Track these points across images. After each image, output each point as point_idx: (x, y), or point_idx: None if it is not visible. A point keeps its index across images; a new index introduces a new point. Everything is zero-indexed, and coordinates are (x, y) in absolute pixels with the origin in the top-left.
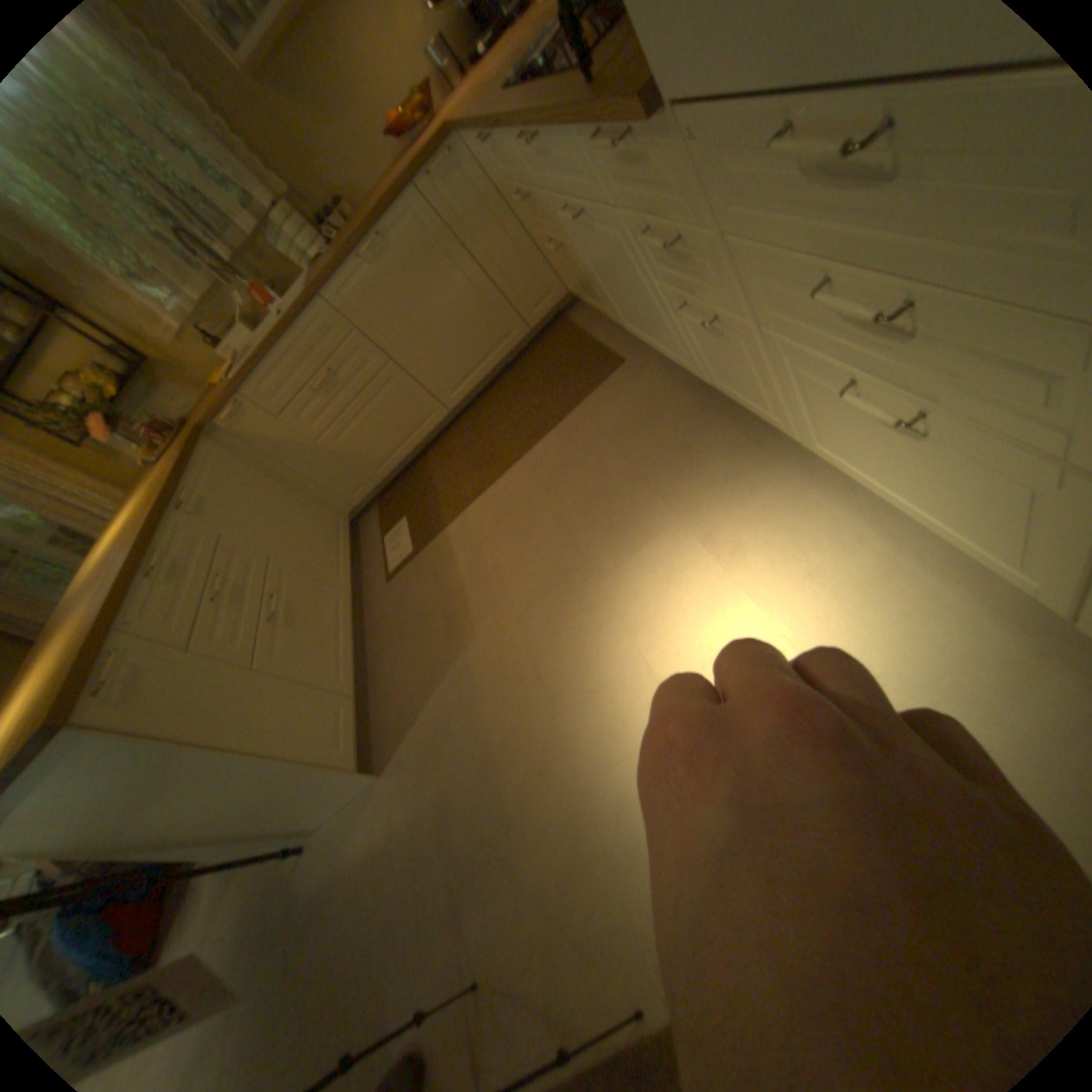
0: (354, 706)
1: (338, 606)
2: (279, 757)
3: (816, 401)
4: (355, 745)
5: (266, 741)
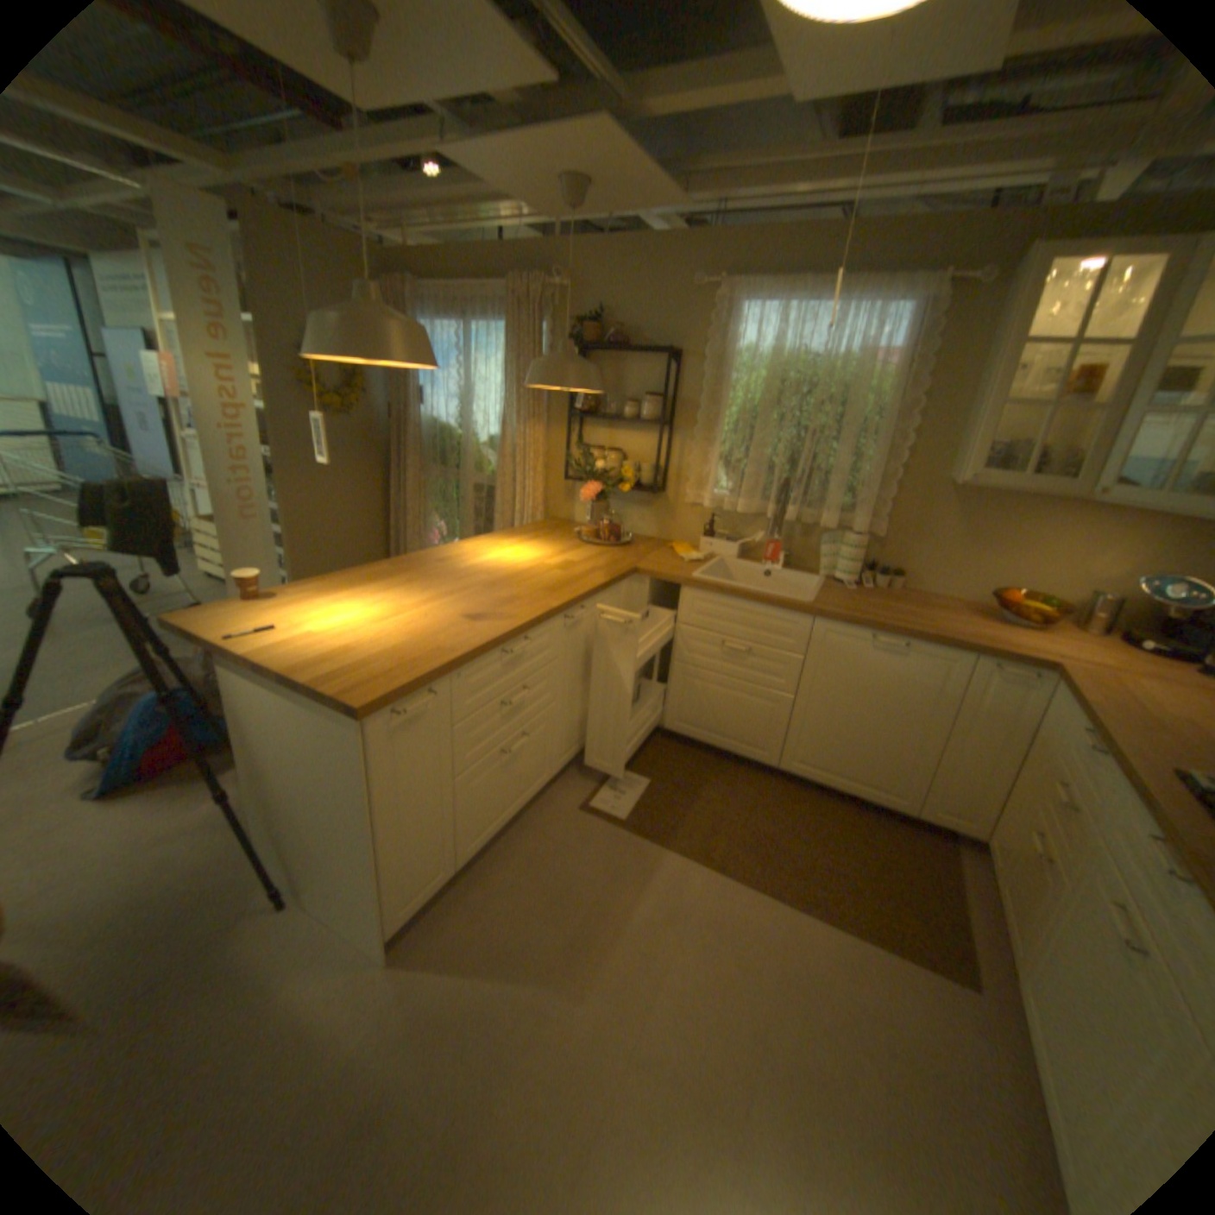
0: (446, 882)
1: (534, 782)
2: (377, 874)
3: None
4: (409, 919)
5: (389, 852)
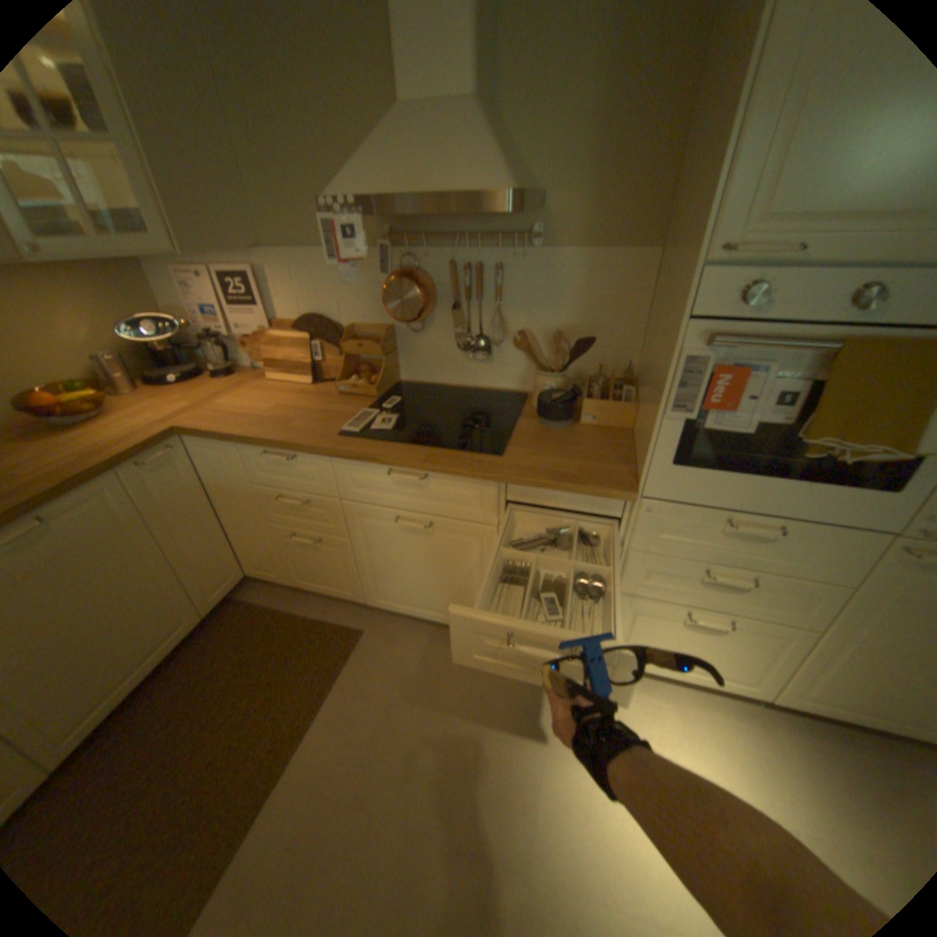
0: None
1: None
2: None
3: (638, 631)
4: None
5: None
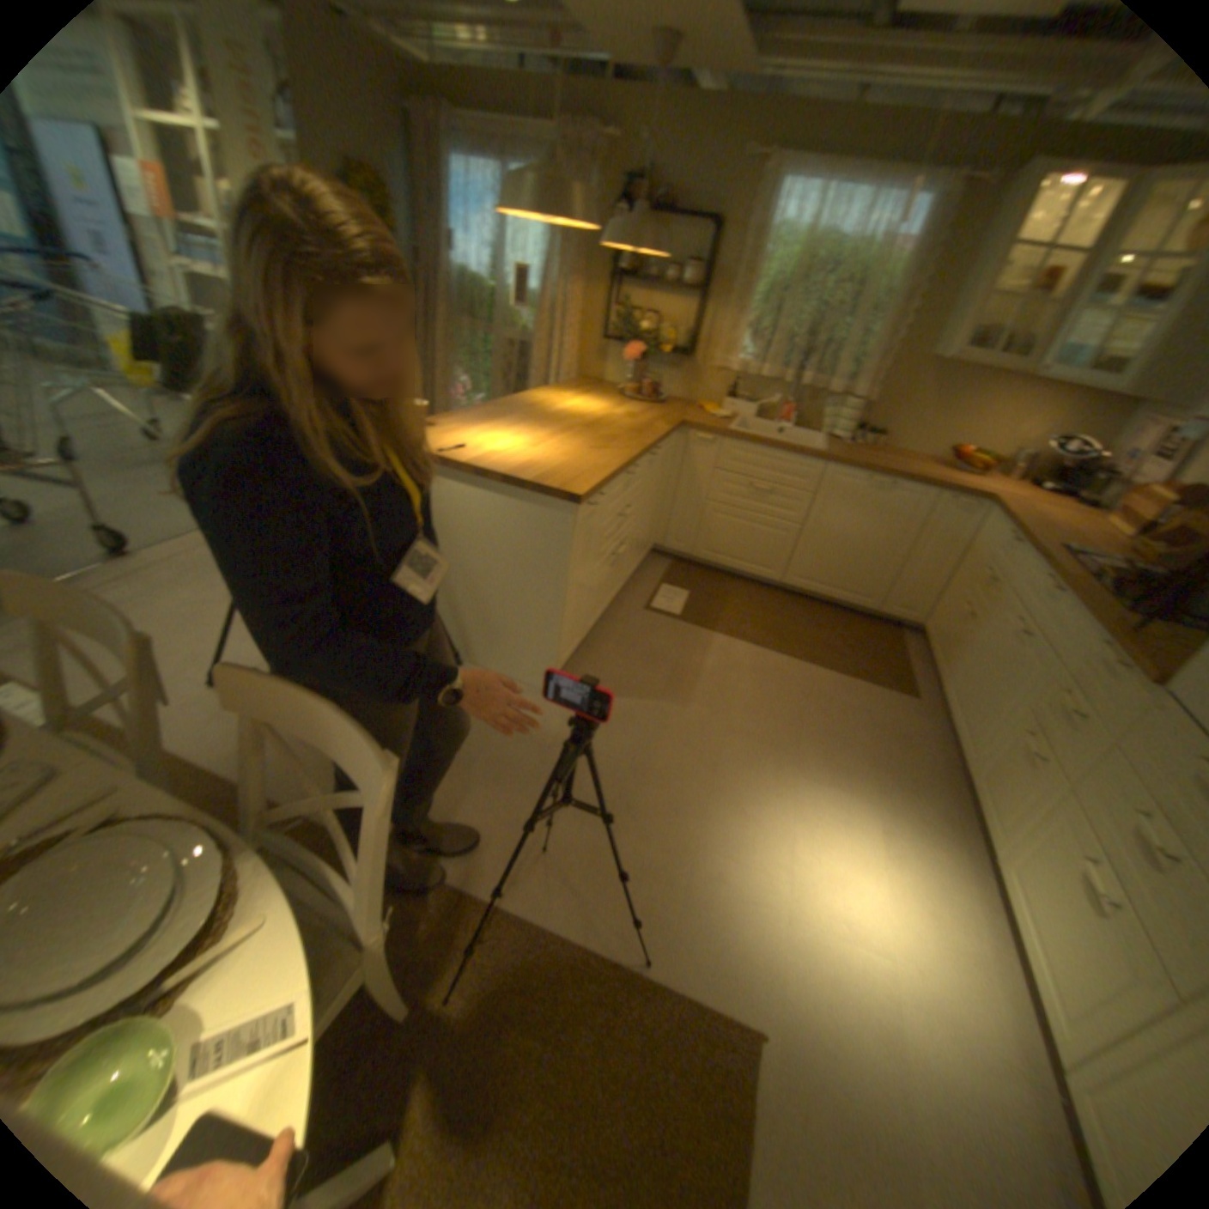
0: (578, 644)
1: (617, 586)
2: (561, 623)
3: (1046, 852)
4: (564, 663)
5: (568, 609)
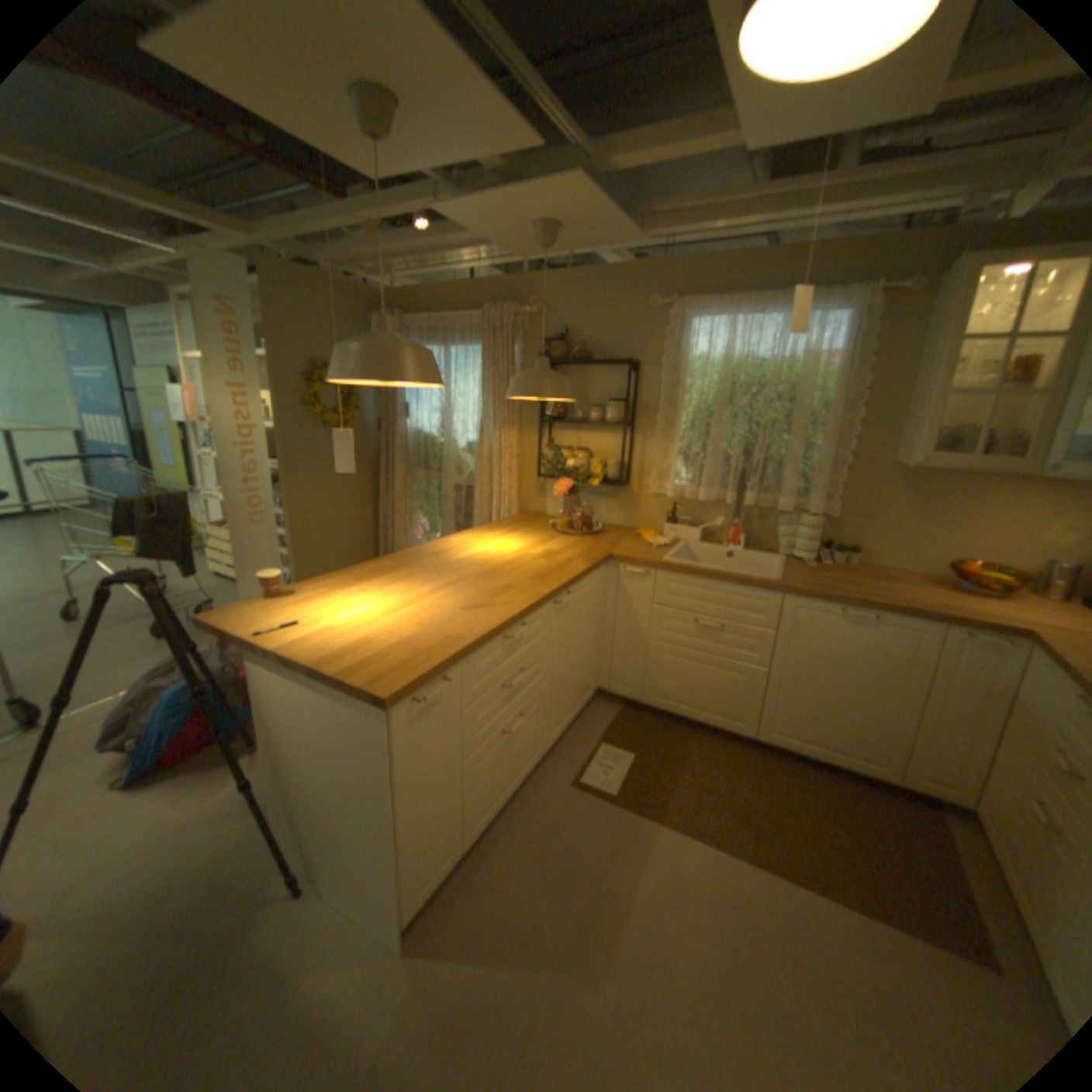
0: (454, 865)
1: (529, 761)
2: (396, 861)
3: None
4: (422, 905)
5: (407, 838)
